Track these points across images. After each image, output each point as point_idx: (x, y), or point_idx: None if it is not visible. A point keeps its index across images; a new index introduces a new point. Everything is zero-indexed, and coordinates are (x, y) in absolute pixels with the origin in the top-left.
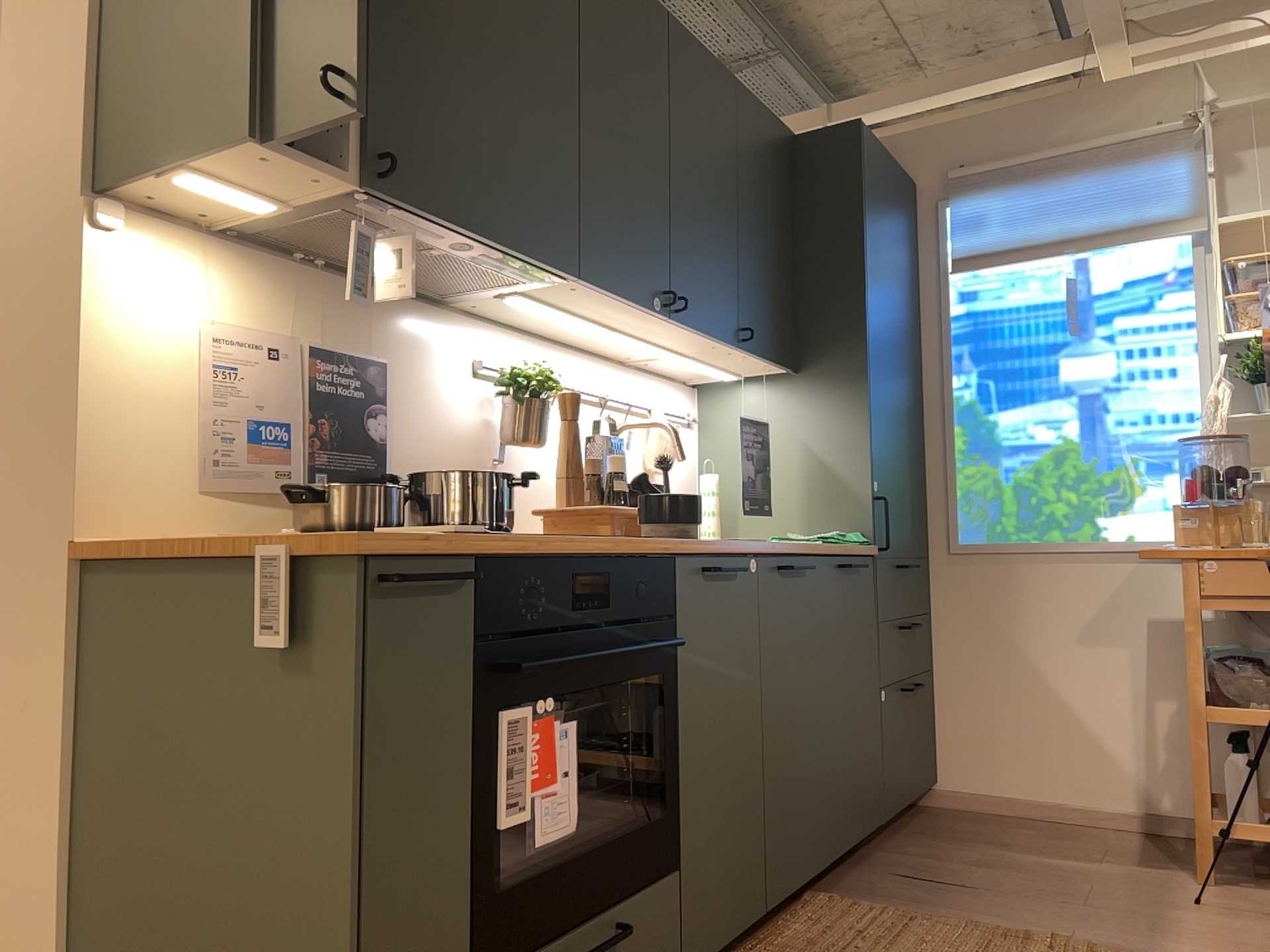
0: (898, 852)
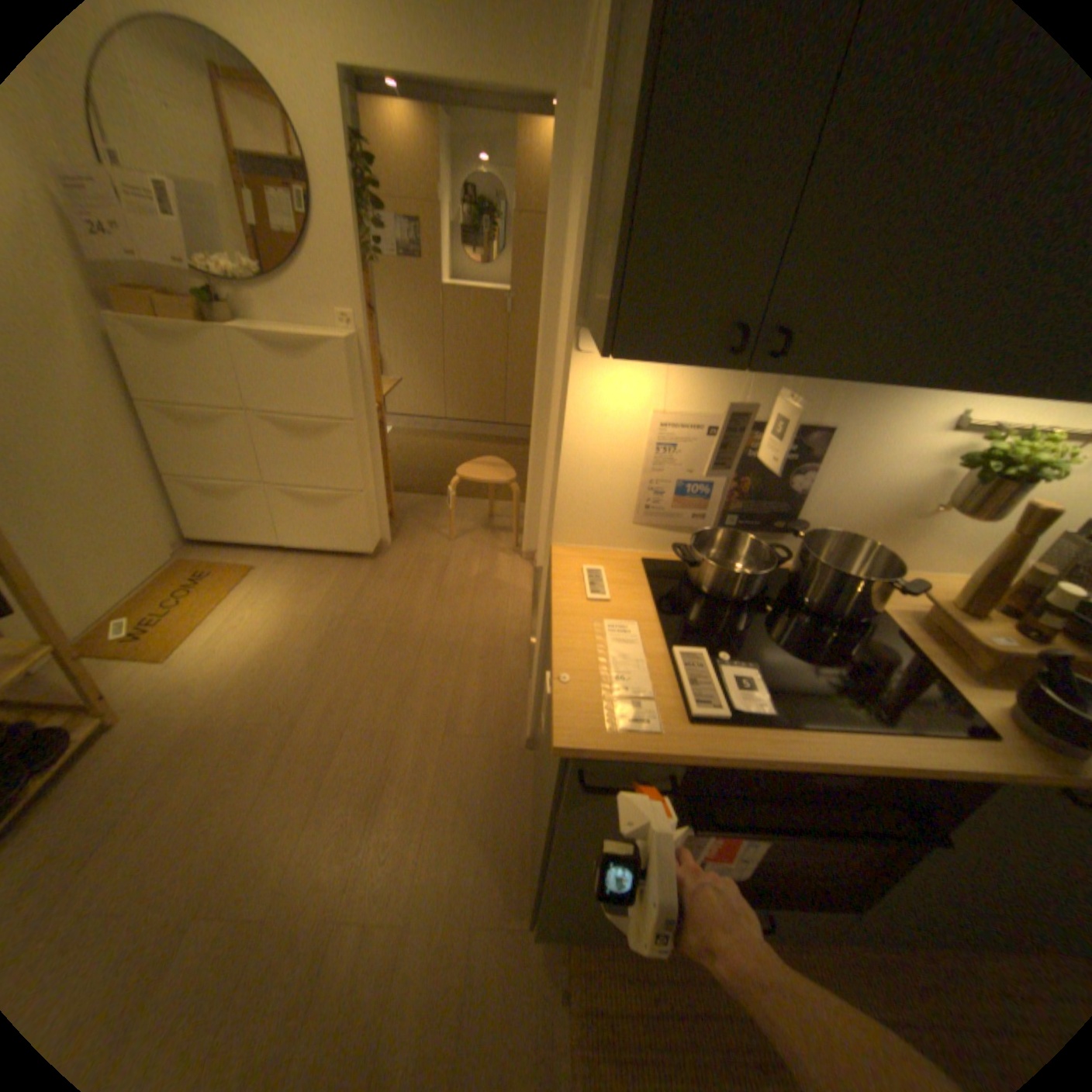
0: None
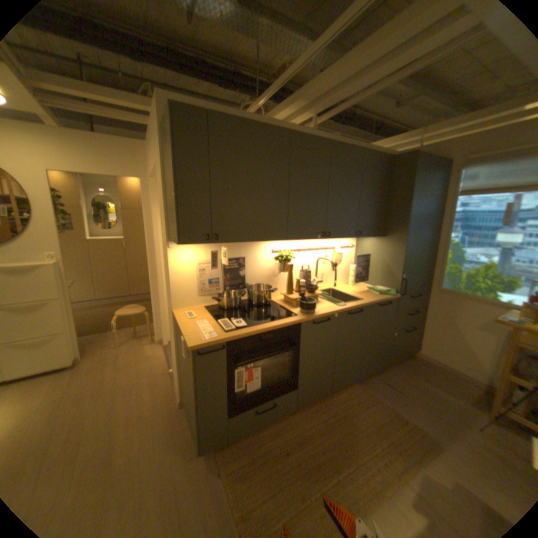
0: (392, 374)
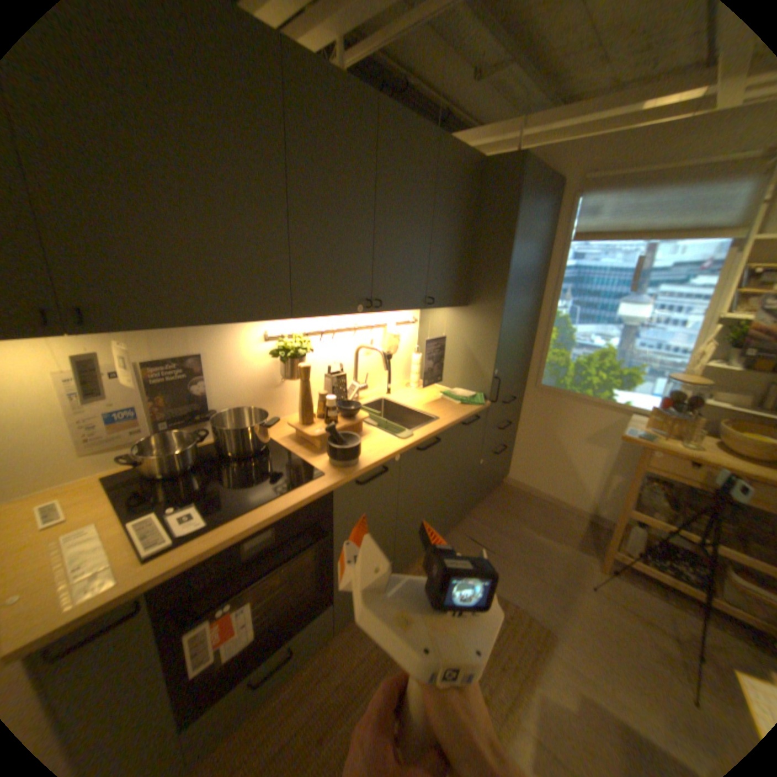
0: (475, 520)
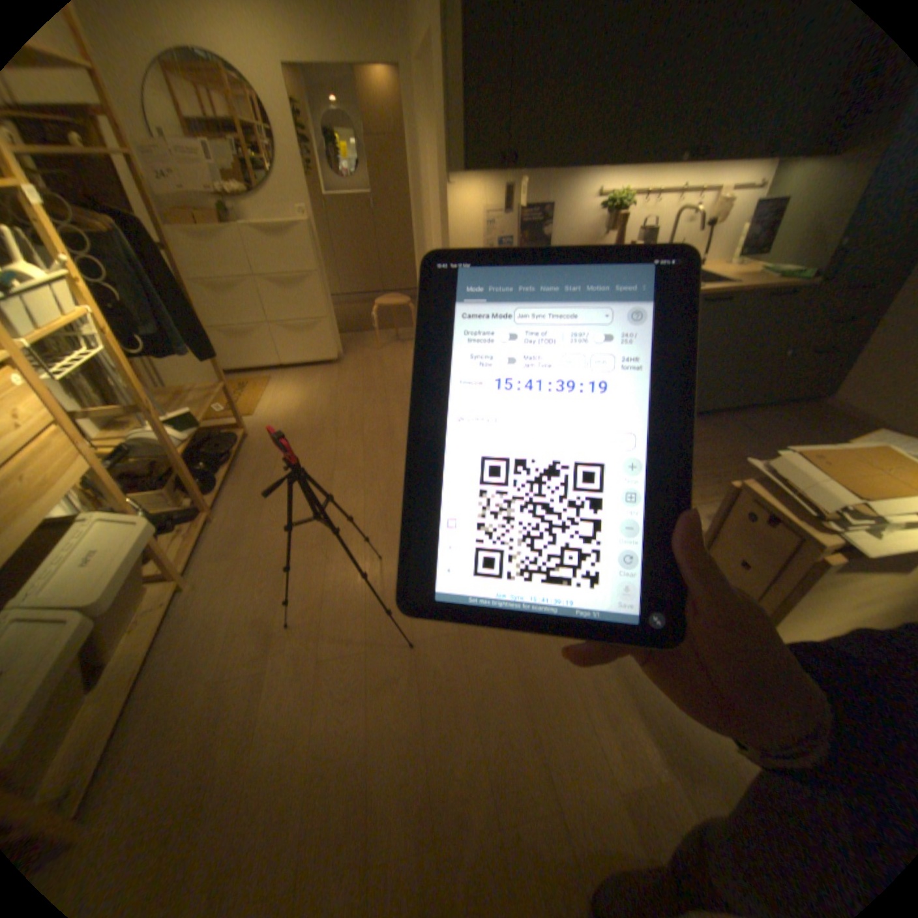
0: (760, 417)
